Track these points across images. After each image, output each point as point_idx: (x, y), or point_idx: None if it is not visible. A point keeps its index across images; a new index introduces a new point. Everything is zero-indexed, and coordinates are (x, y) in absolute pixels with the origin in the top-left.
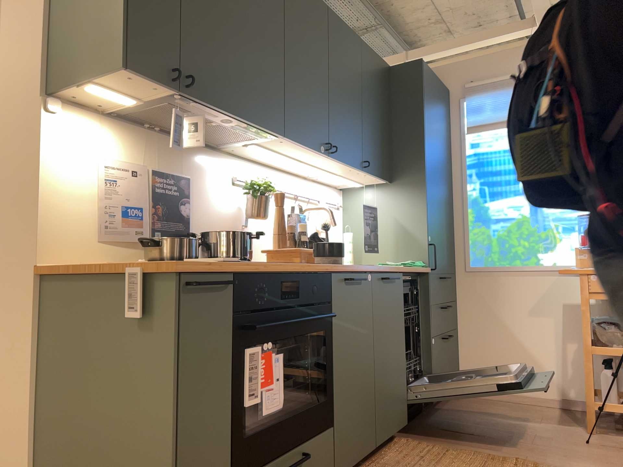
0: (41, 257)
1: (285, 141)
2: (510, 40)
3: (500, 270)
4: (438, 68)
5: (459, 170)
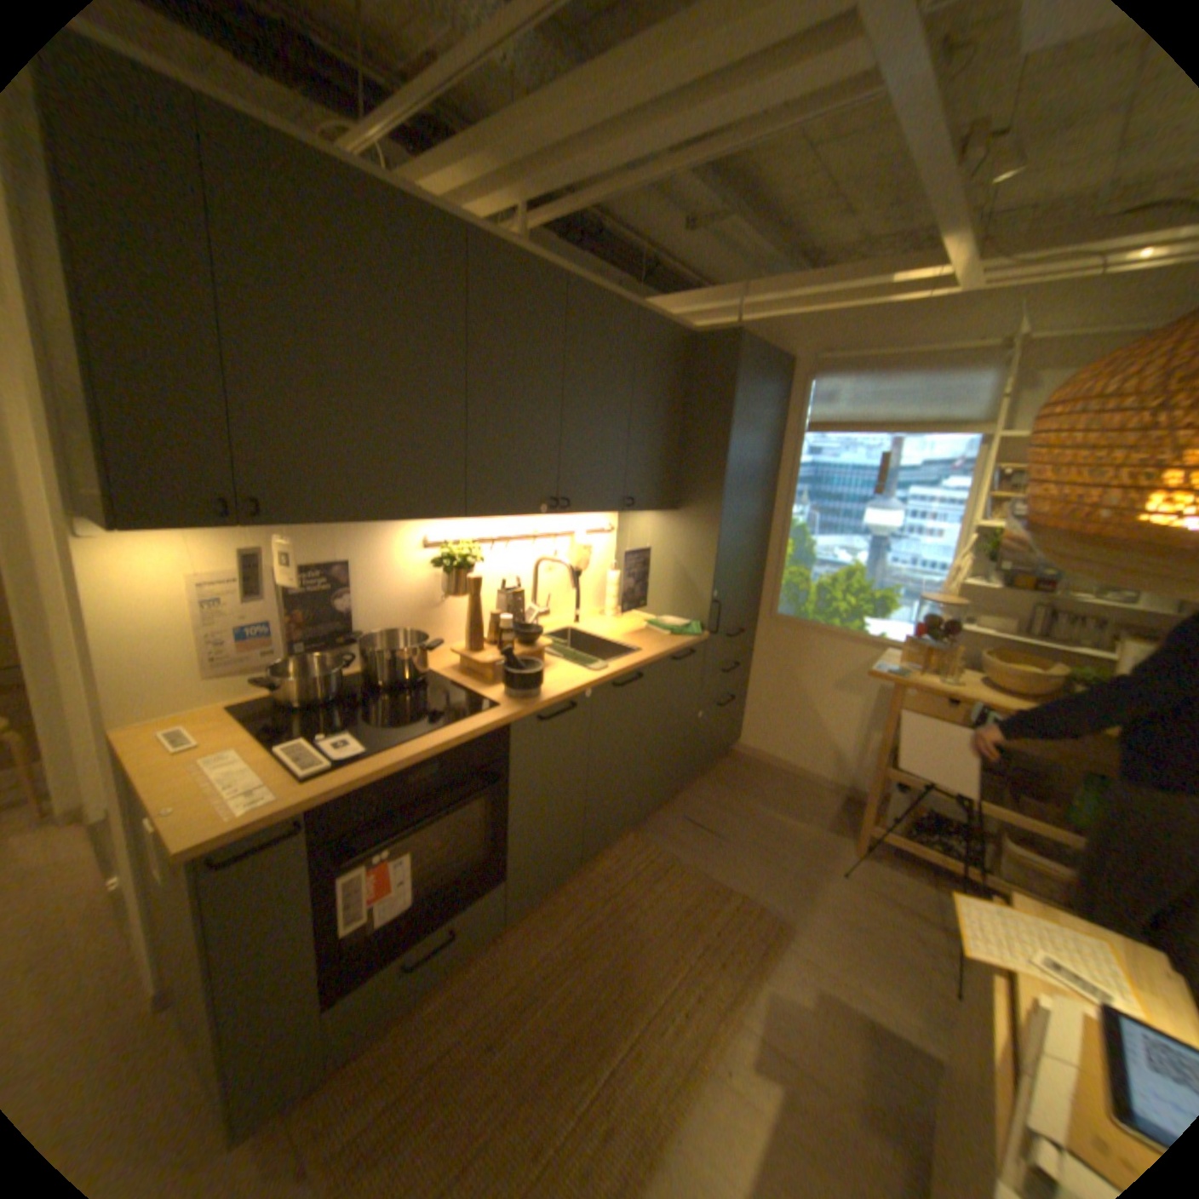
0: (111, 723)
1: (473, 516)
2: (907, 280)
3: (811, 627)
4: (785, 319)
5: (786, 484)
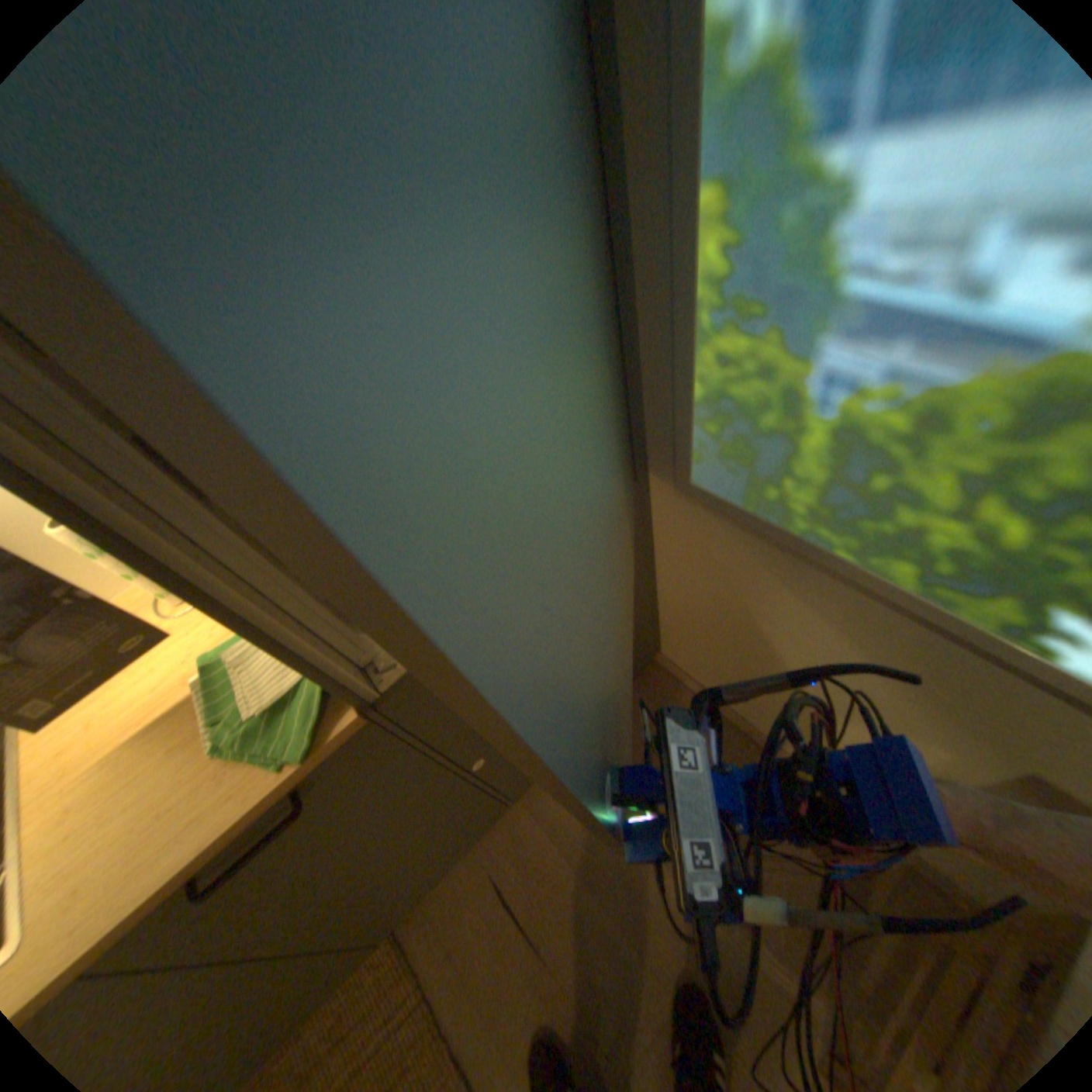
0: None
1: None
2: None
3: (807, 549)
4: None
5: None
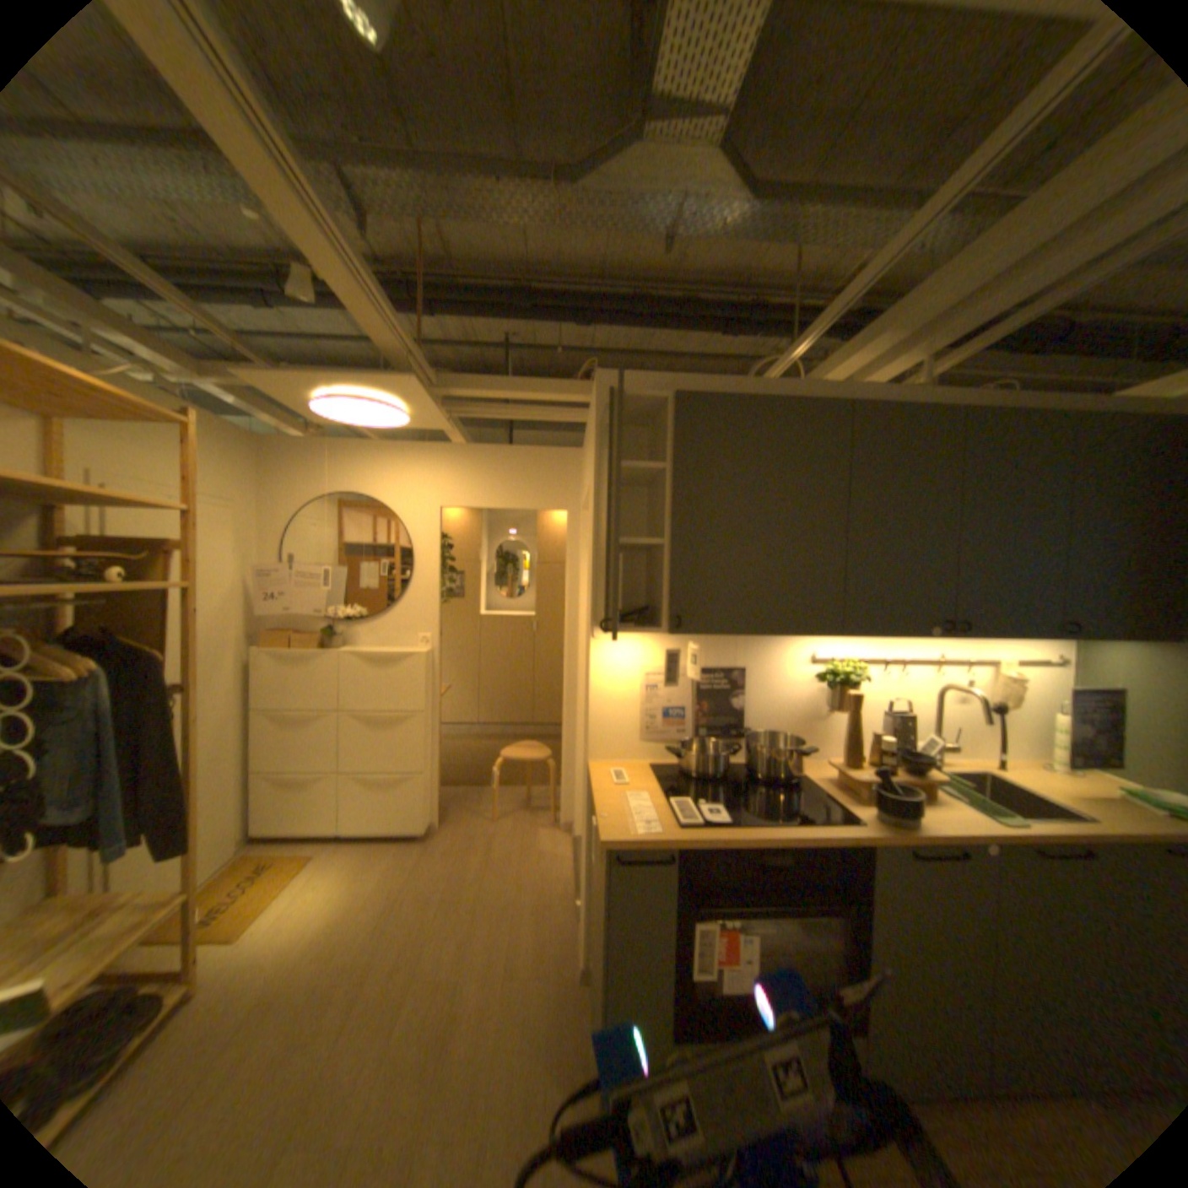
0: (591, 756)
1: (853, 635)
2: None
3: None
4: None
5: None
